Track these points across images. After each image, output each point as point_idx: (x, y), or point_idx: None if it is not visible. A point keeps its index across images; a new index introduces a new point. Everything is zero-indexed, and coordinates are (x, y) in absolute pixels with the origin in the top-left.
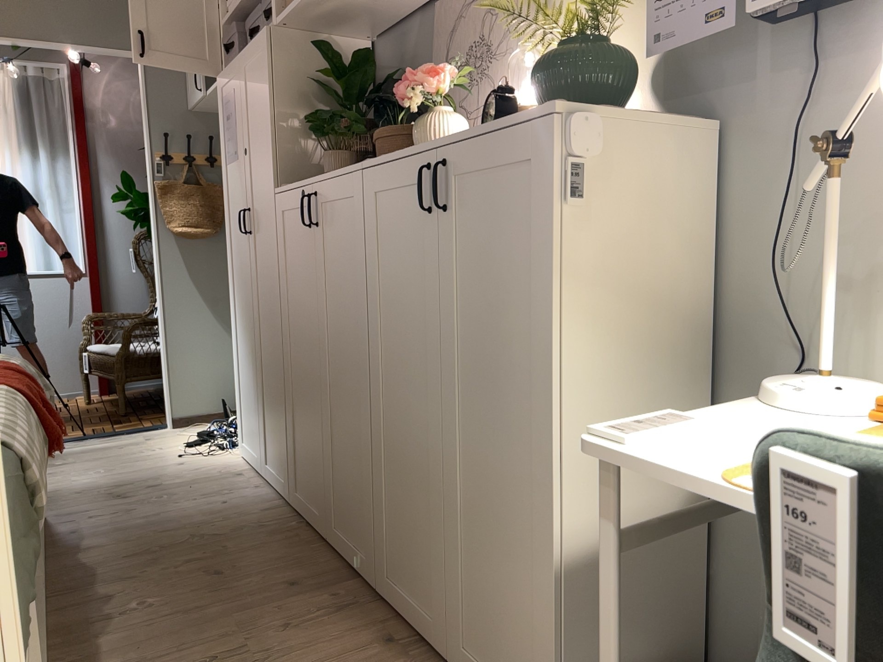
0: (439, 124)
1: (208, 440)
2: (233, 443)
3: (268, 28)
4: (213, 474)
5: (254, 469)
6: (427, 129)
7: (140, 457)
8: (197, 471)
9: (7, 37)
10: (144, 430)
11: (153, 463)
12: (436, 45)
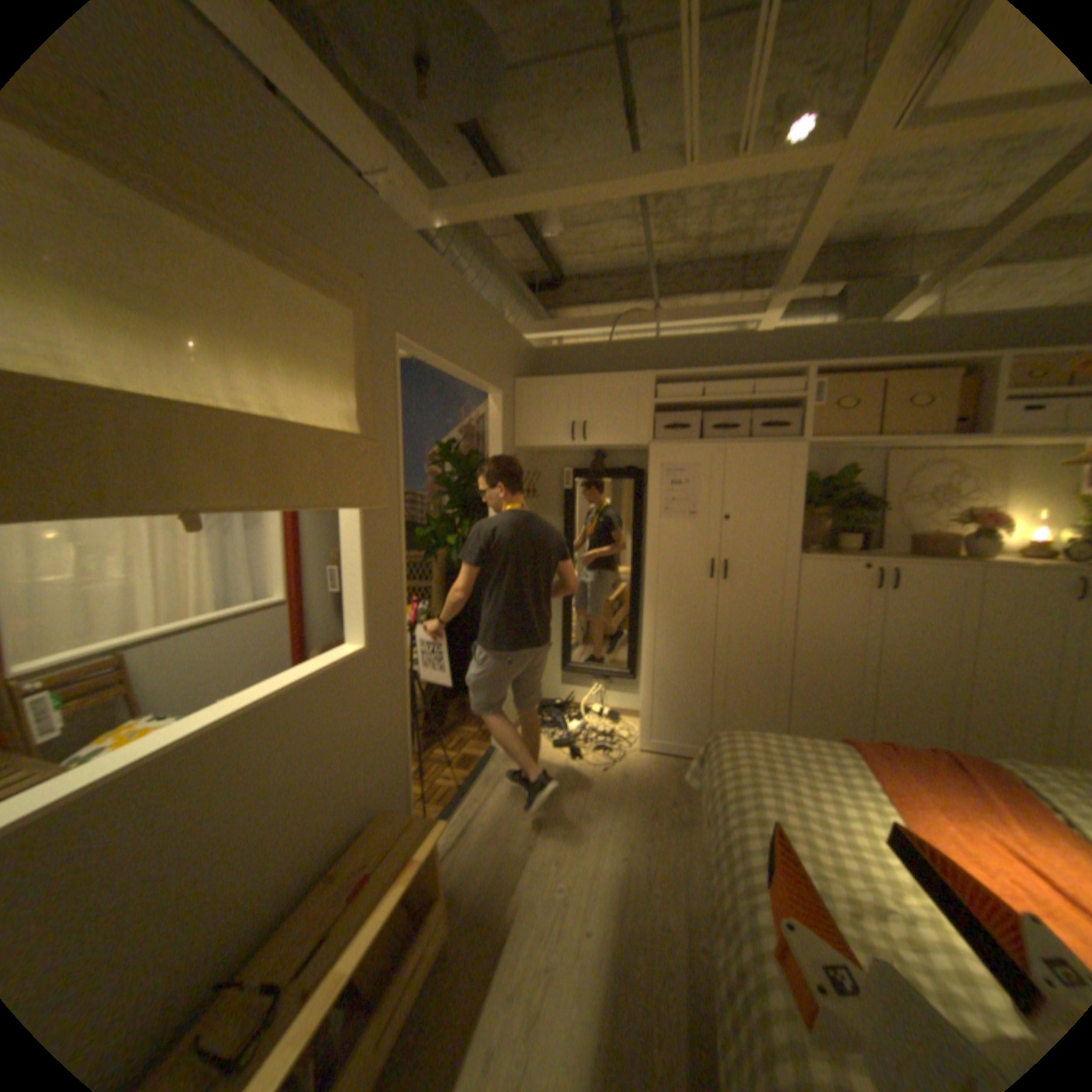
0: (1002, 544)
1: (572, 750)
2: (603, 745)
3: (804, 446)
4: (673, 776)
5: (680, 760)
6: (999, 547)
7: (576, 788)
8: (656, 779)
9: (447, 365)
10: (490, 763)
11: (606, 788)
12: (889, 477)
